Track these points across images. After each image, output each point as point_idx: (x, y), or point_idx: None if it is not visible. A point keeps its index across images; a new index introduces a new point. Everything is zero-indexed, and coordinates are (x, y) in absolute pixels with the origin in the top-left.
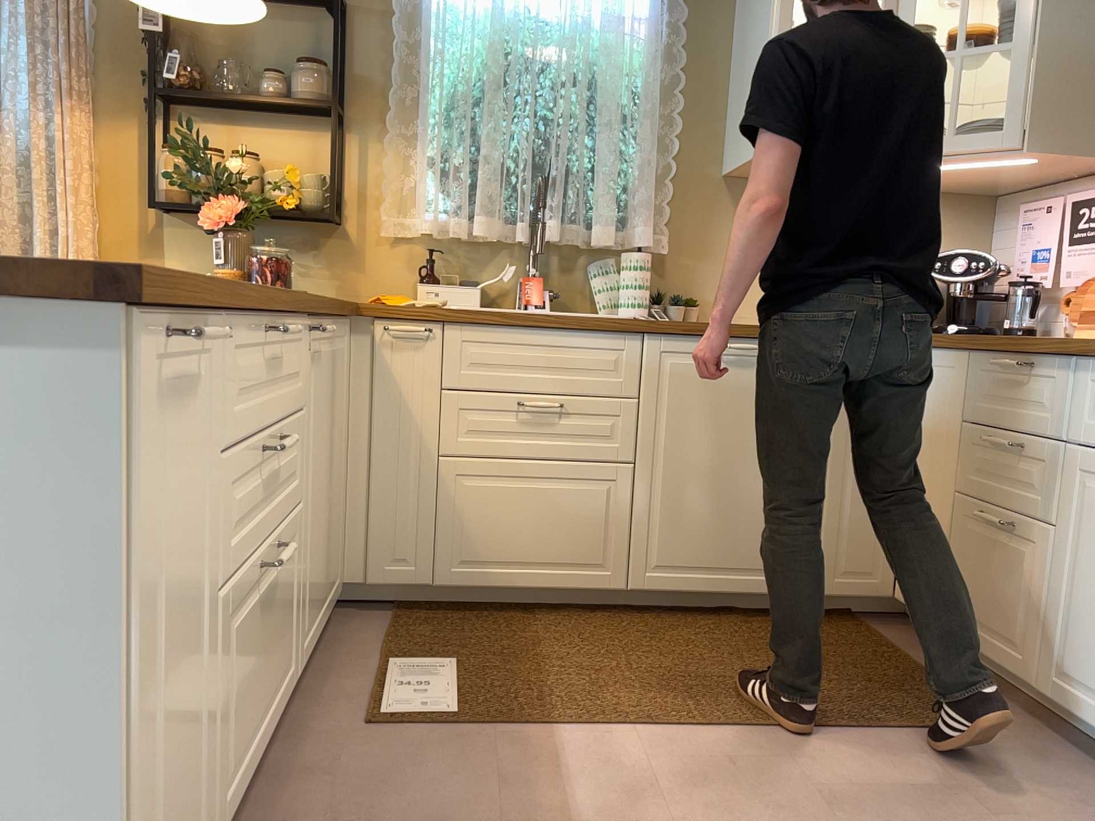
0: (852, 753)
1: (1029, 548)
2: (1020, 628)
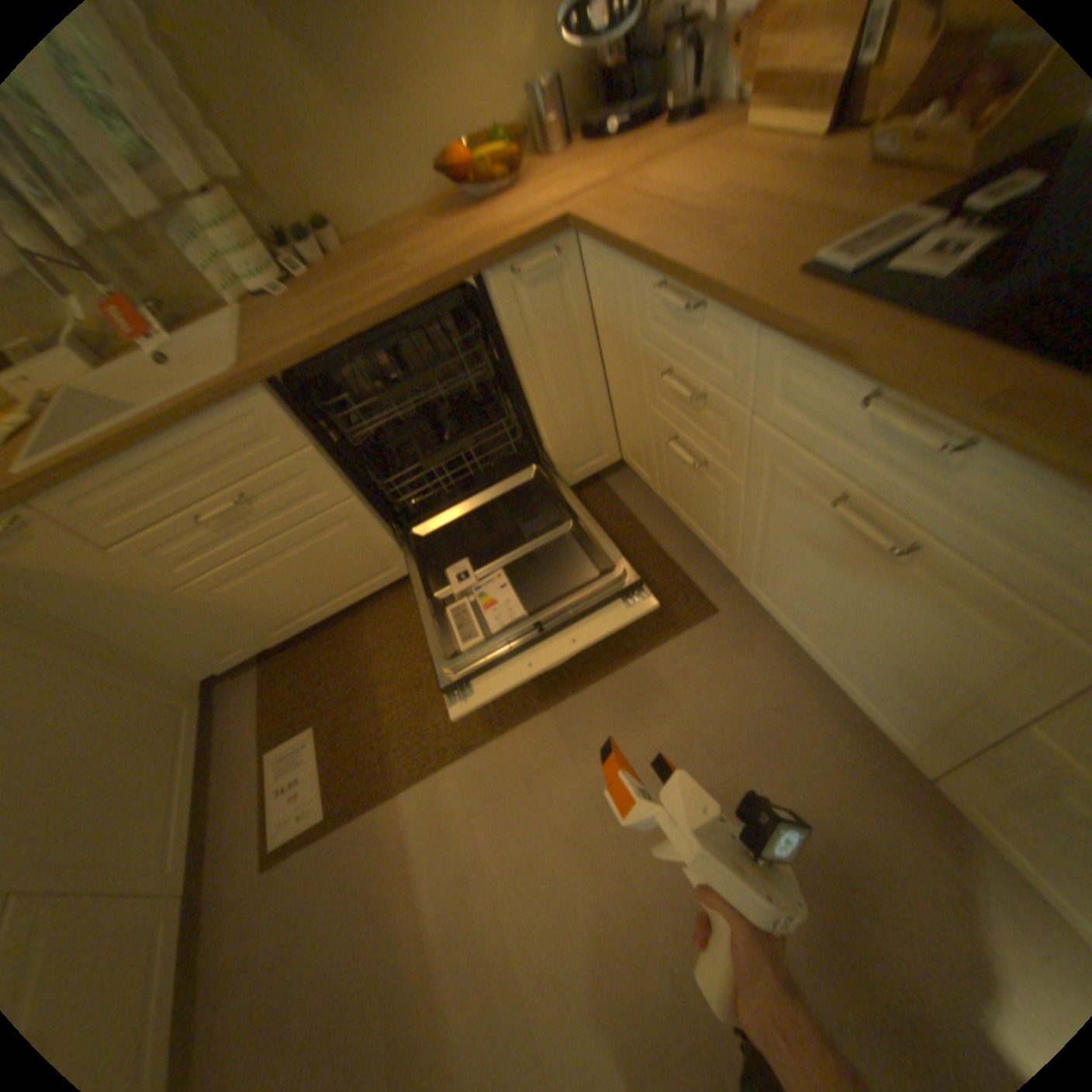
0: (610, 709)
1: (720, 486)
2: (719, 536)
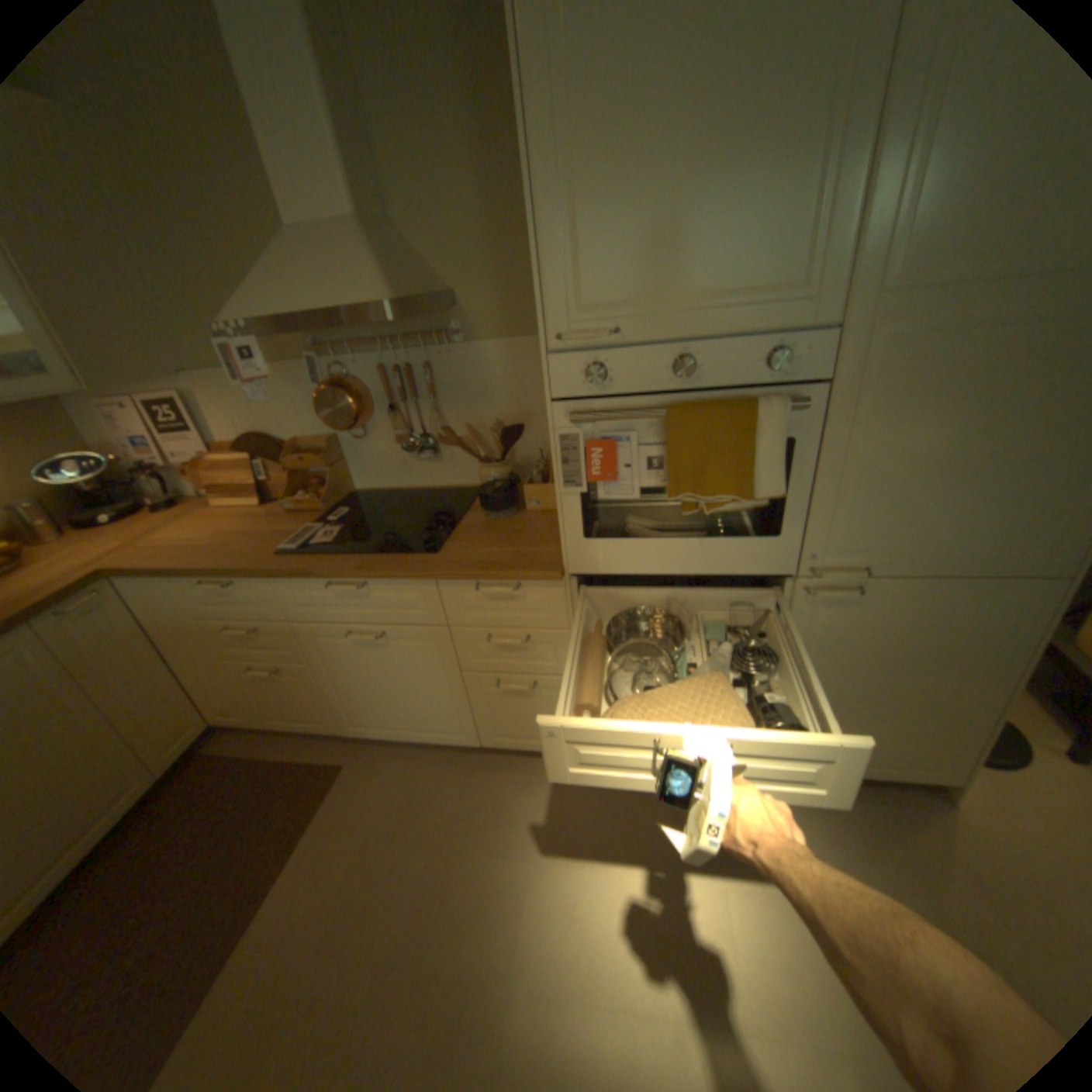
0: (297, 887)
1: (294, 678)
2: (313, 714)
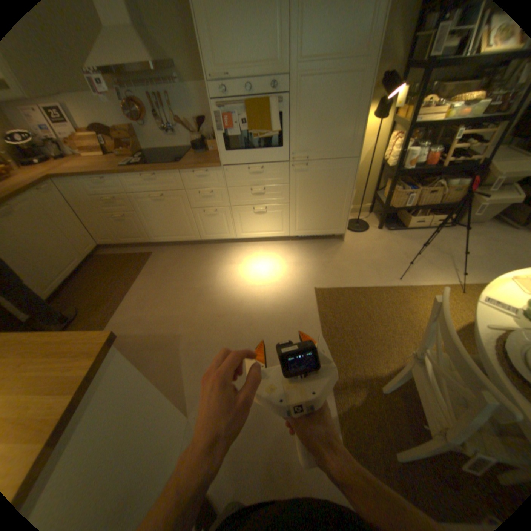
0: (144, 278)
1: (130, 218)
2: (139, 234)
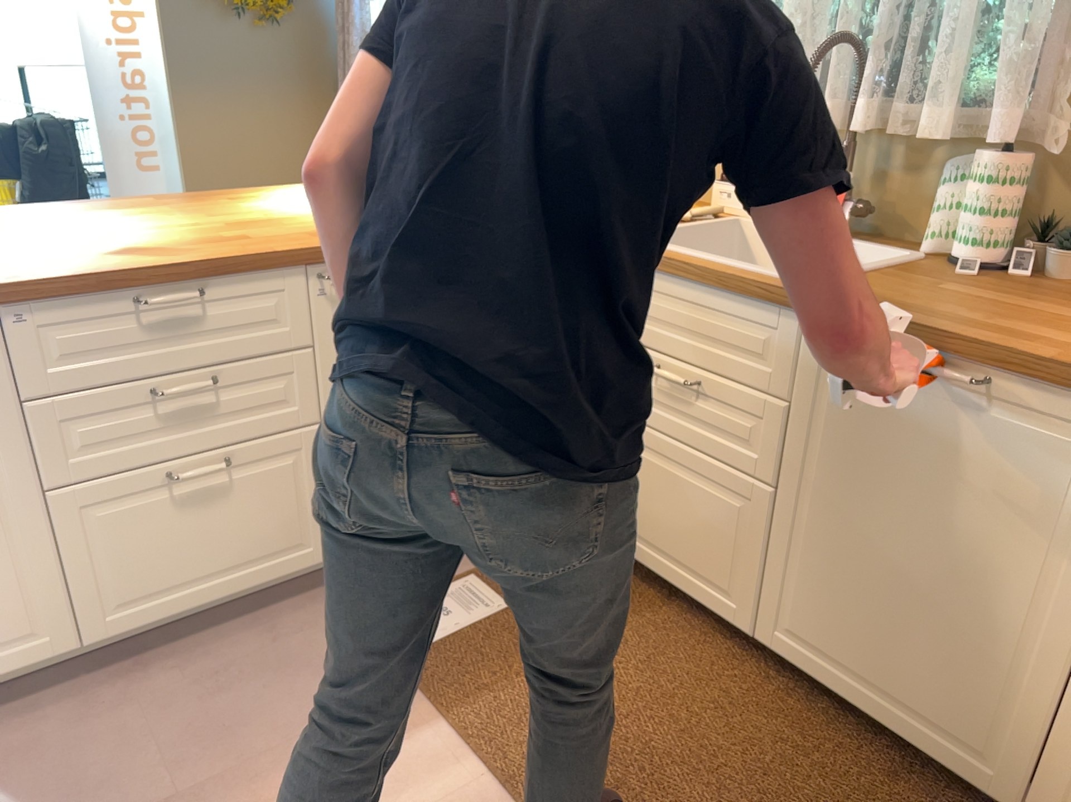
0: None
1: None
2: None
